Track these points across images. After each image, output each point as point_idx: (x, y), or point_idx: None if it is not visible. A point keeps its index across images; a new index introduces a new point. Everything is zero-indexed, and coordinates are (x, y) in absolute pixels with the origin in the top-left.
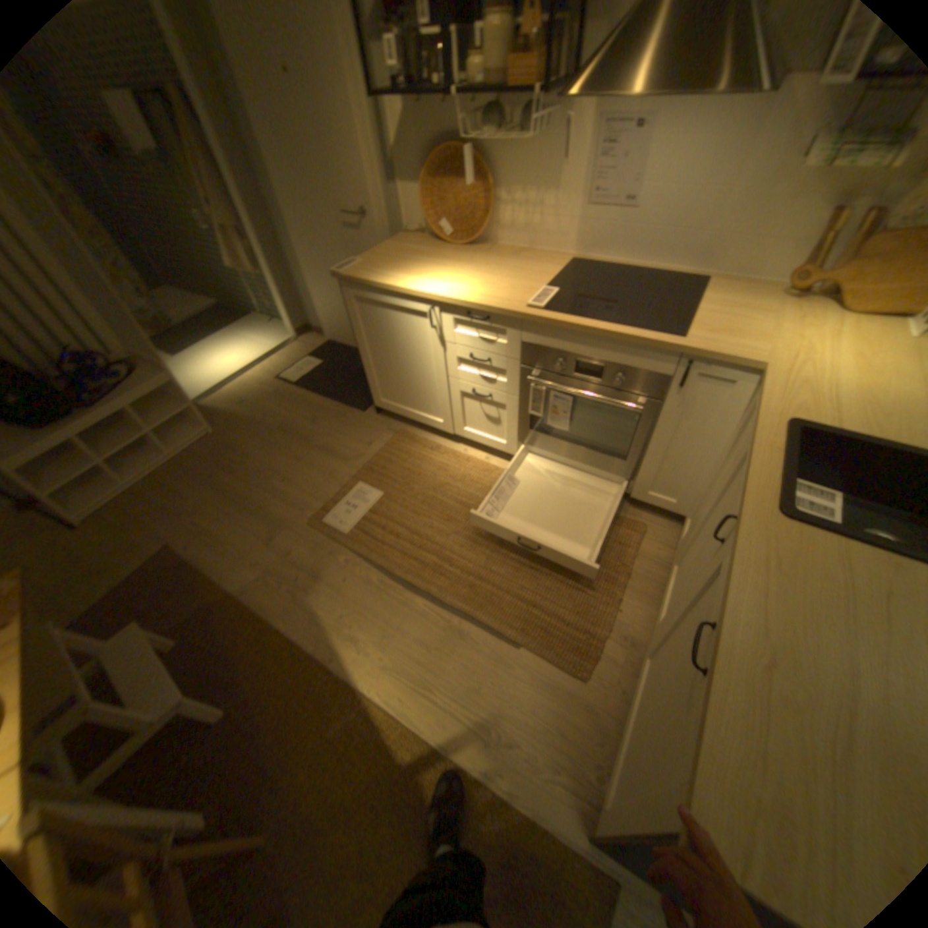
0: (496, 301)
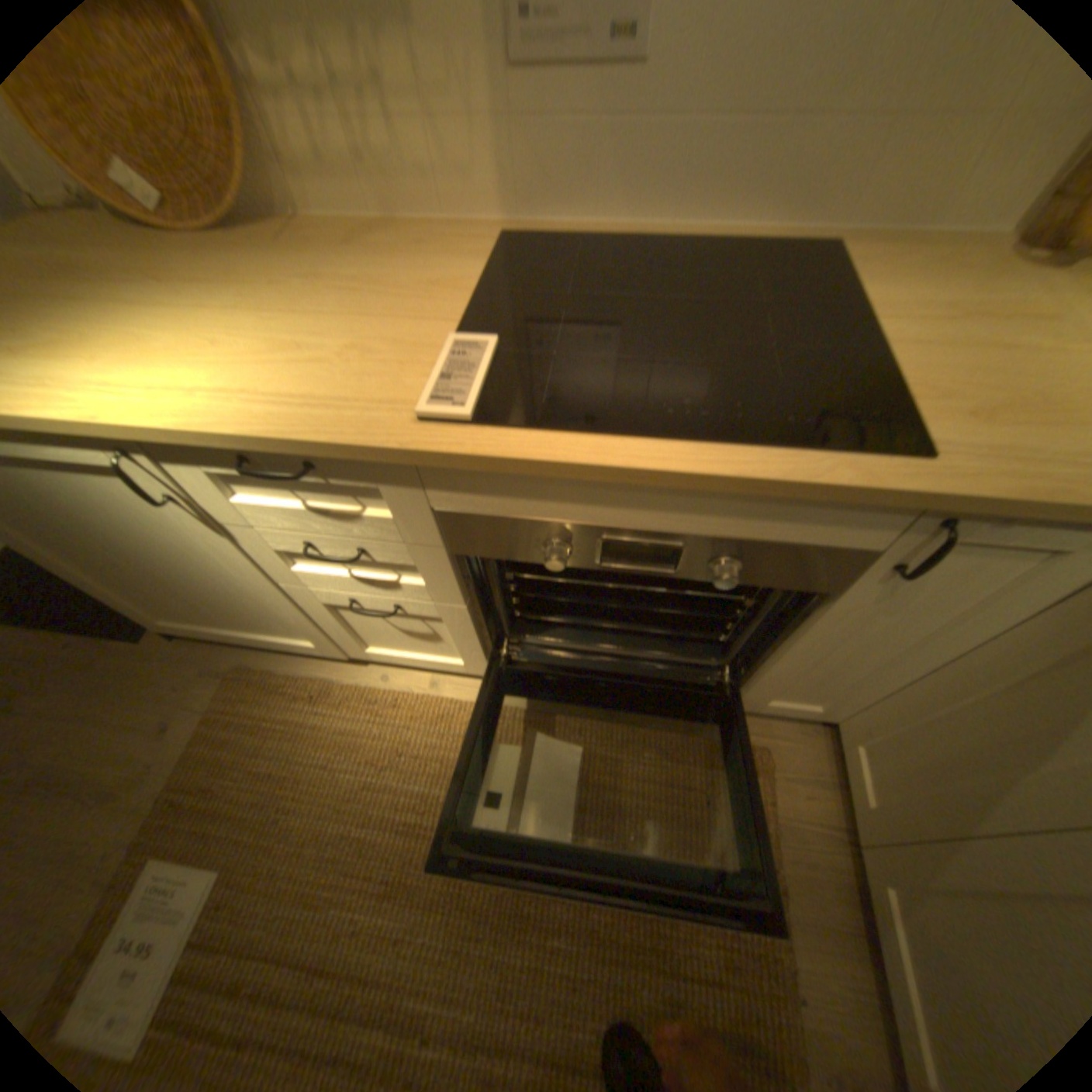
0: (316, 409)
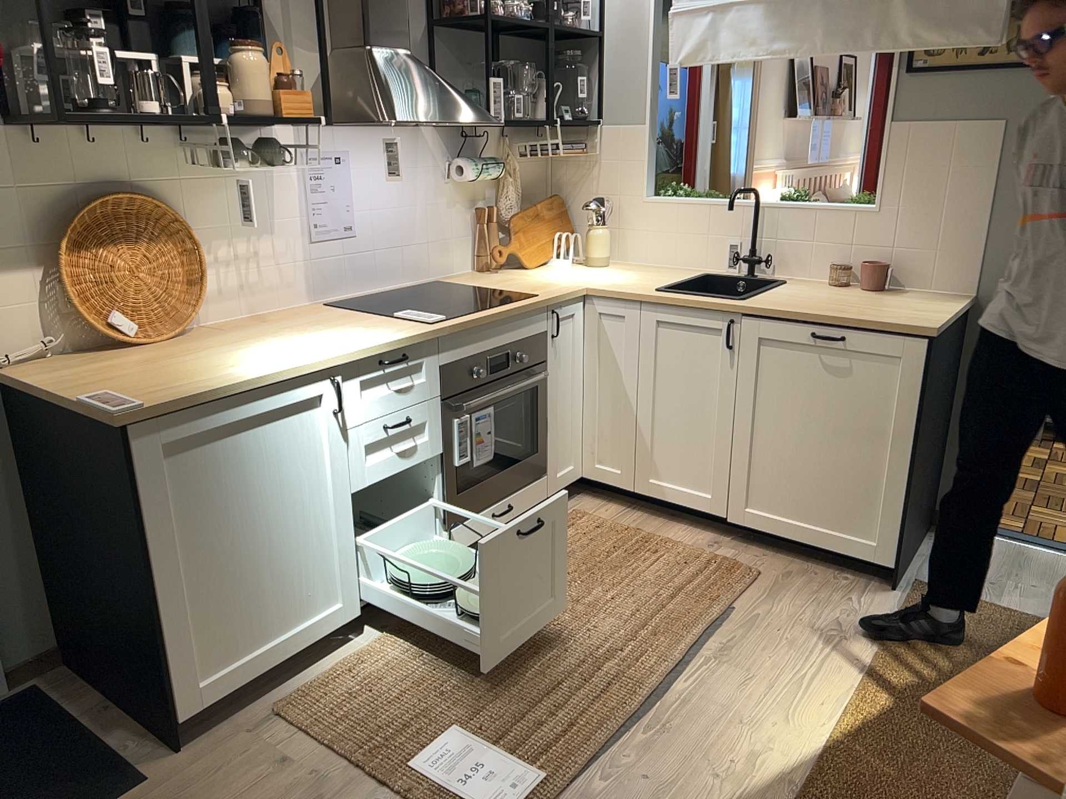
0: (401, 332)
